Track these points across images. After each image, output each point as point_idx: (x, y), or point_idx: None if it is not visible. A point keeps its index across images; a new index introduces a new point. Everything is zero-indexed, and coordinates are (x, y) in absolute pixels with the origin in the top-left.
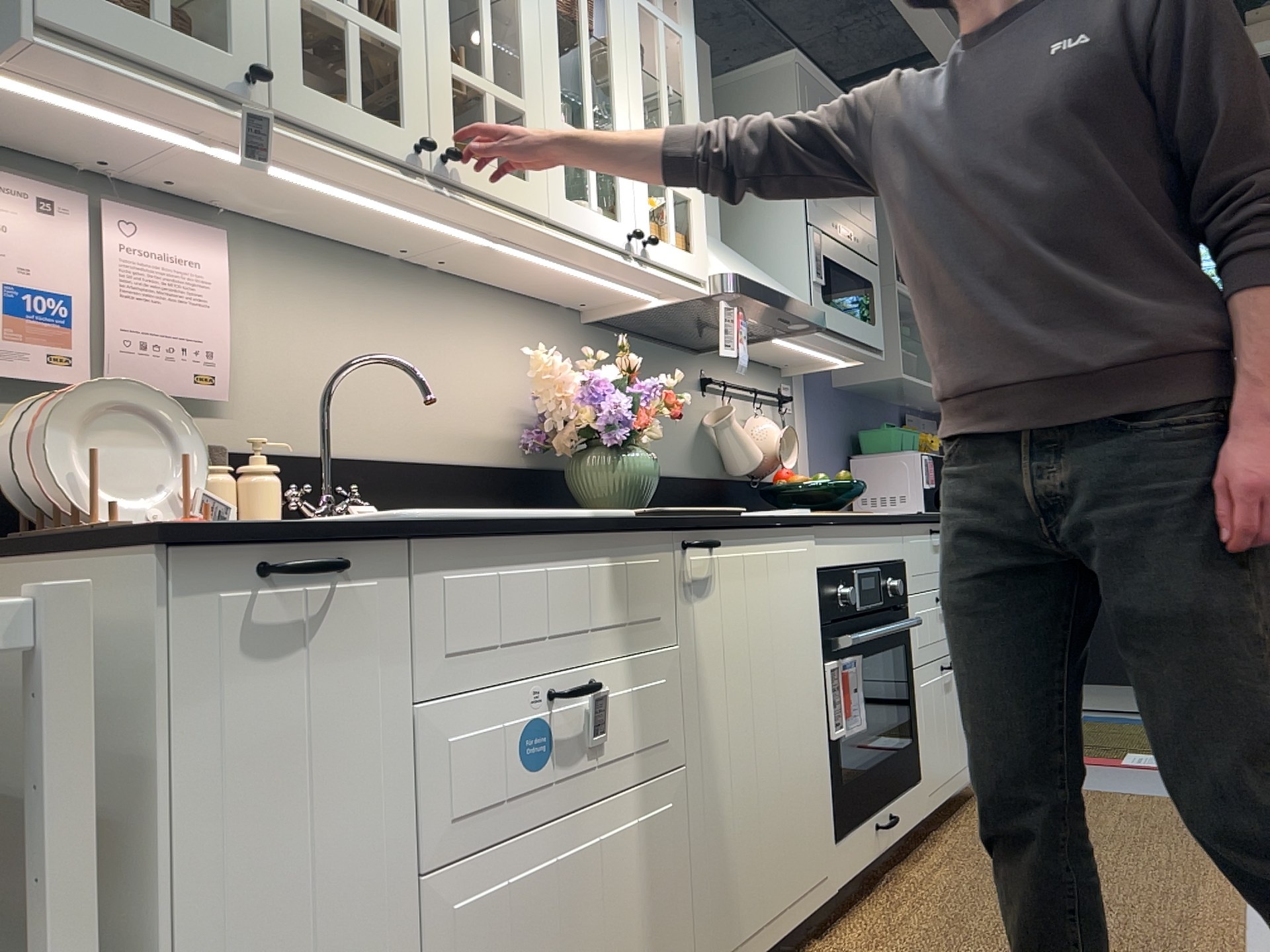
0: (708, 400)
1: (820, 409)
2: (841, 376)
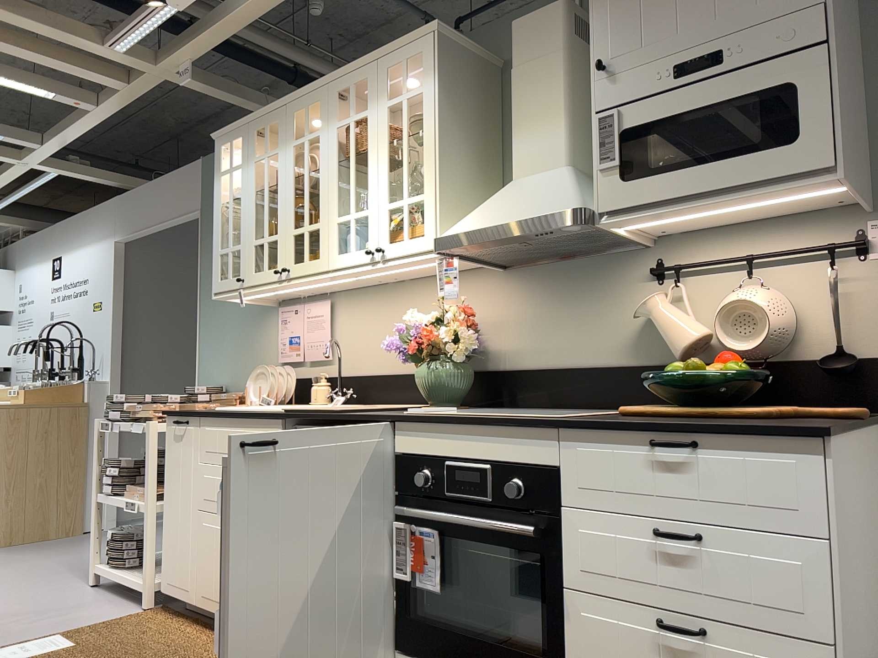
0: (662, 287)
1: None
2: None
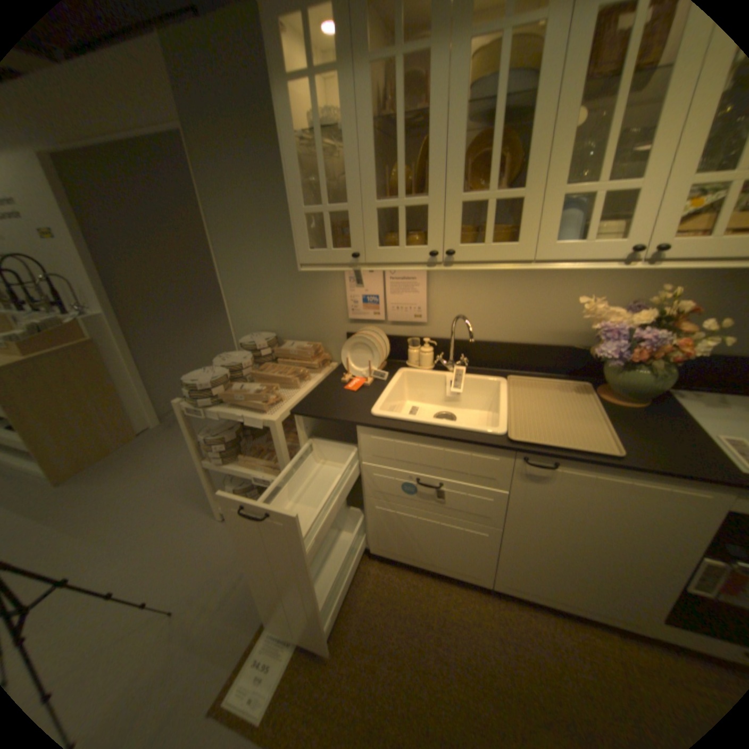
0: None
1: None
2: None
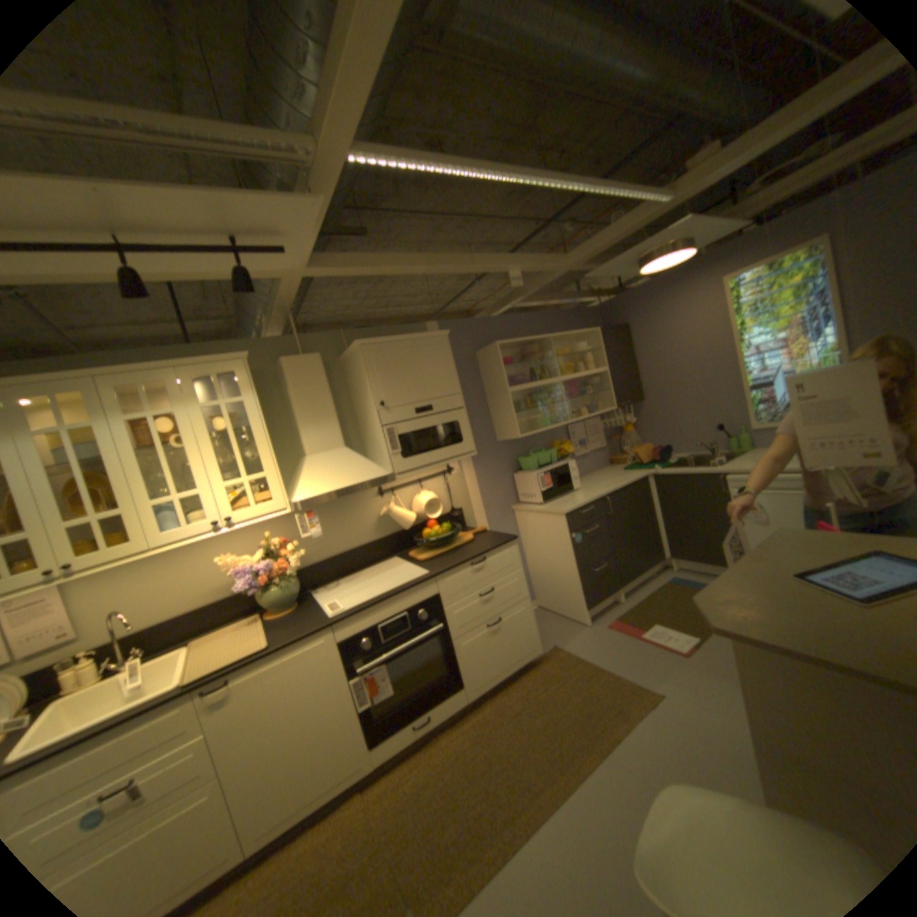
0: (384, 499)
1: (483, 460)
2: (498, 436)
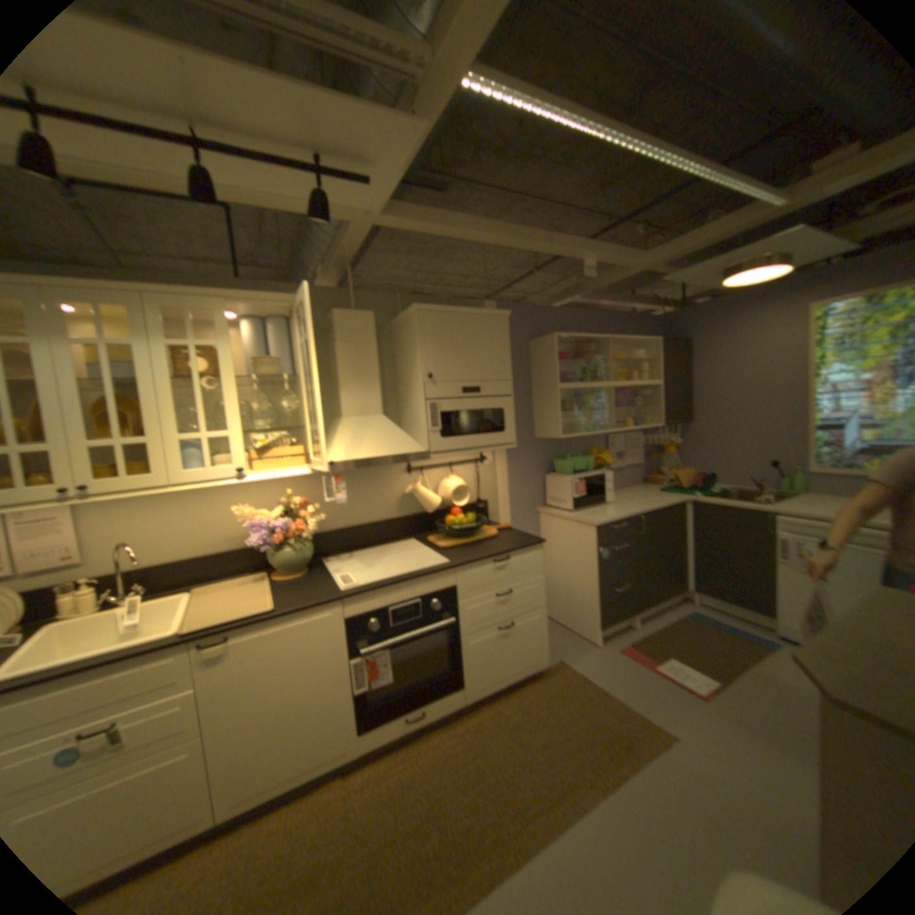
0: (410, 476)
1: (516, 454)
2: (536, 432)
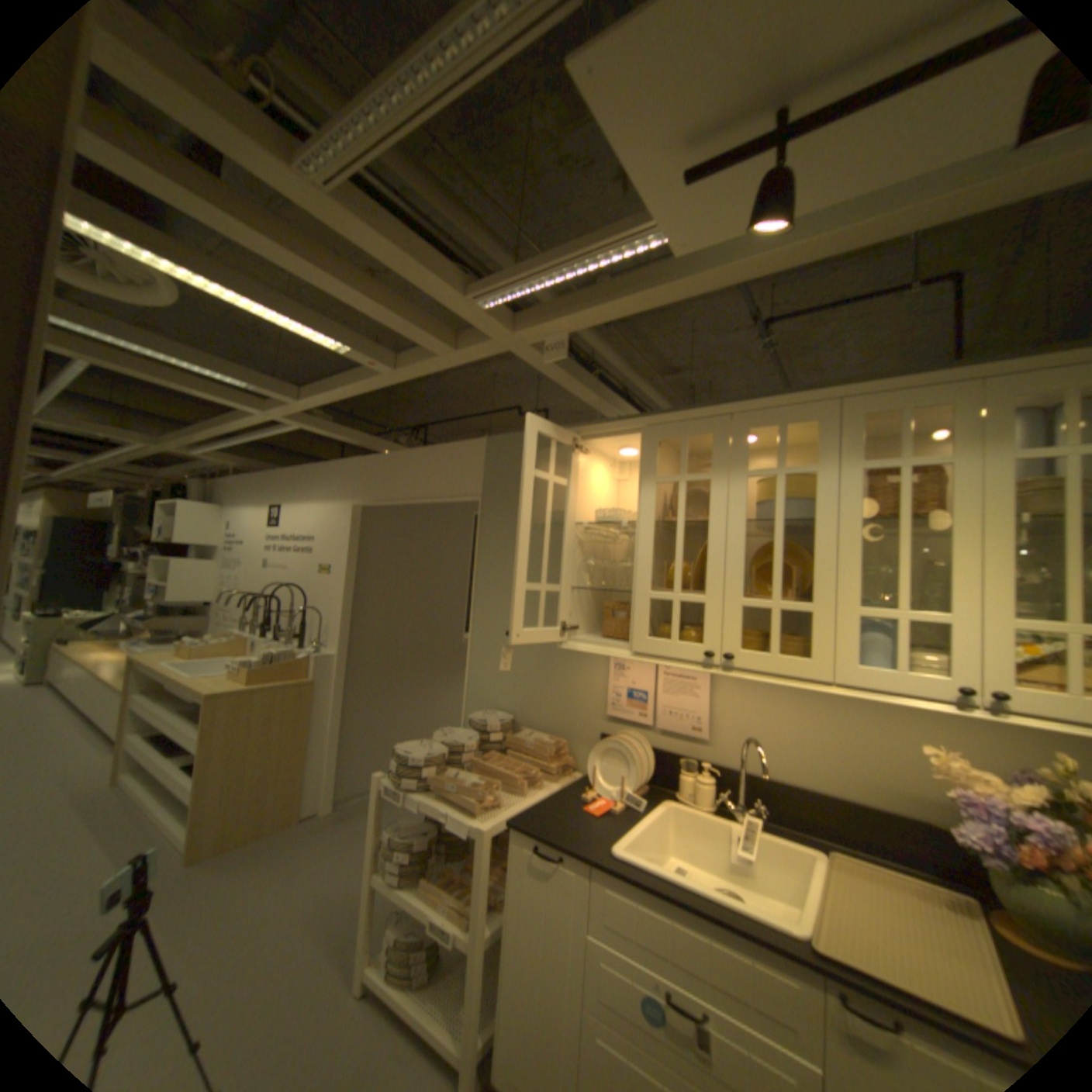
0: None
1: None
2: None
